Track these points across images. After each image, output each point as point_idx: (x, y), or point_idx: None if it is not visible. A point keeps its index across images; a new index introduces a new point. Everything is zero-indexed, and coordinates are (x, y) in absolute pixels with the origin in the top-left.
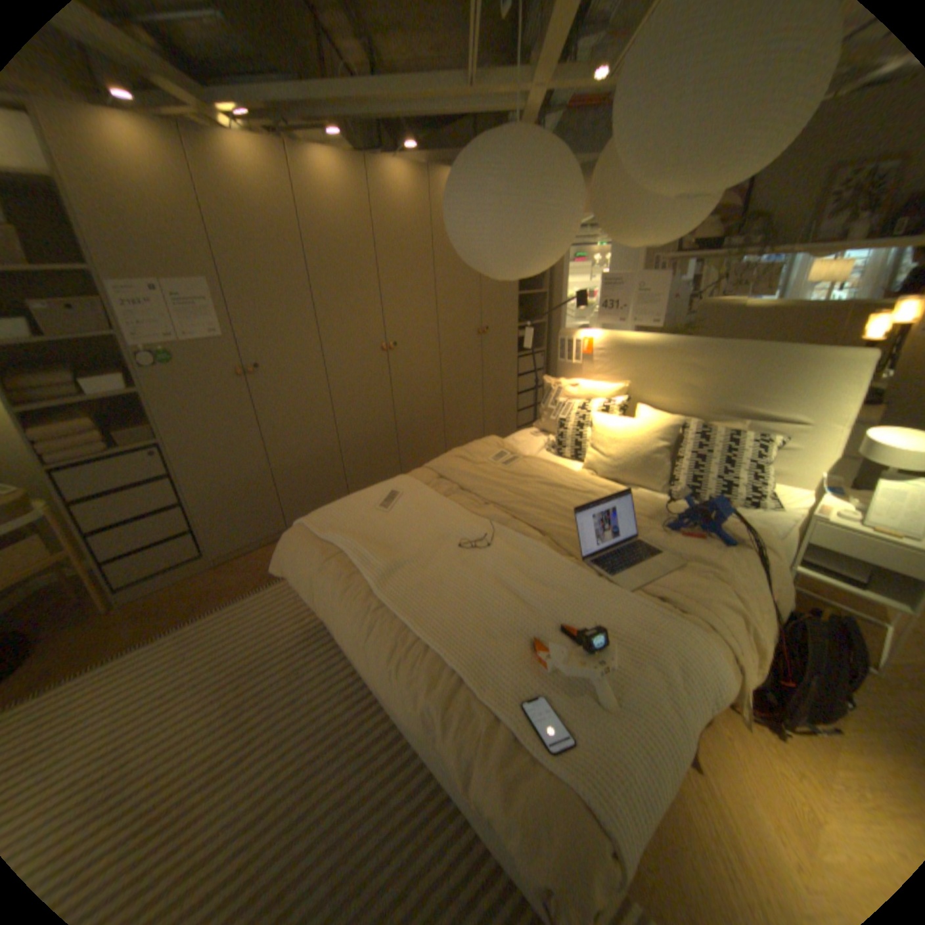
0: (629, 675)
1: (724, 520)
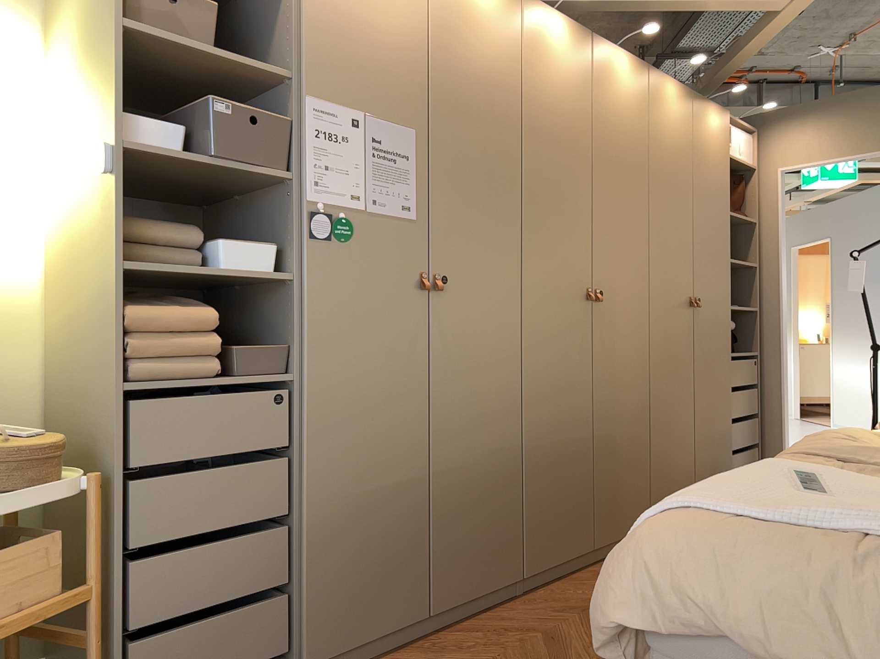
0: None
1: None
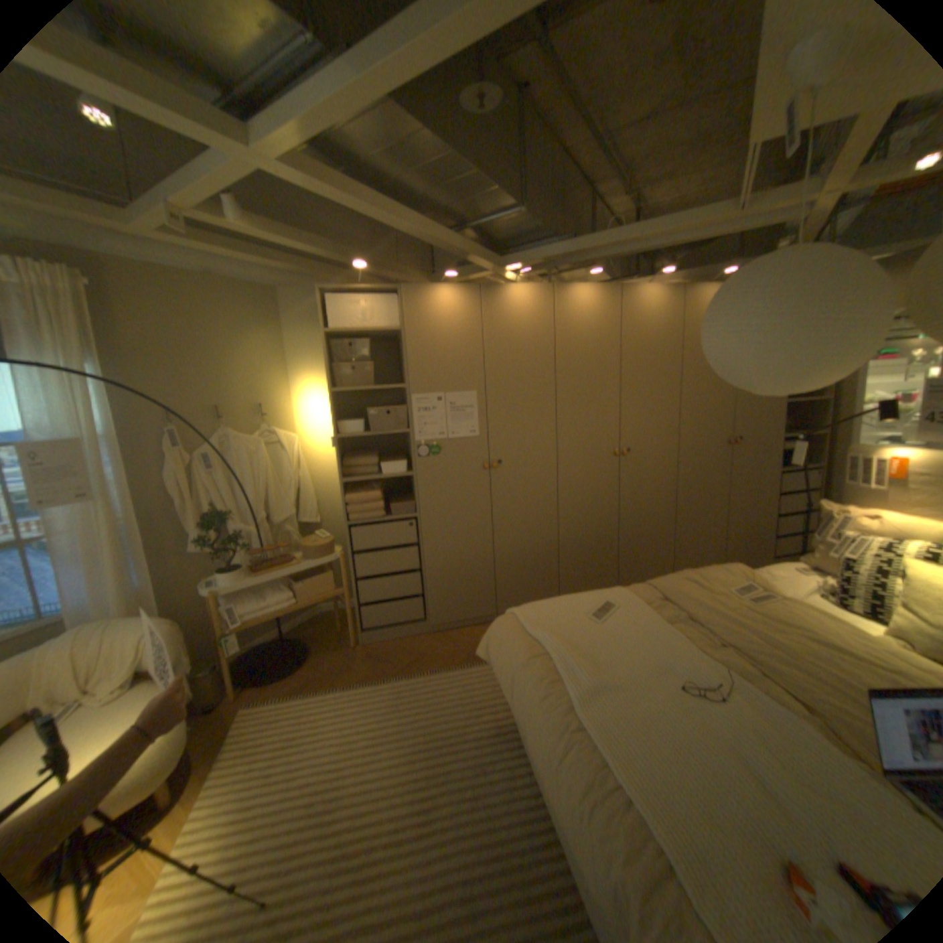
0: None
1: None
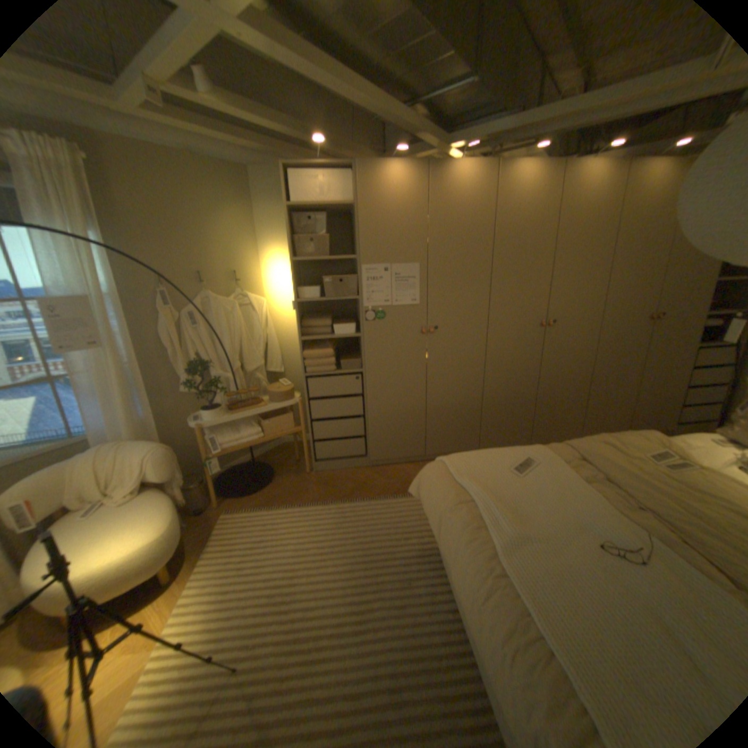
0: None
1: None
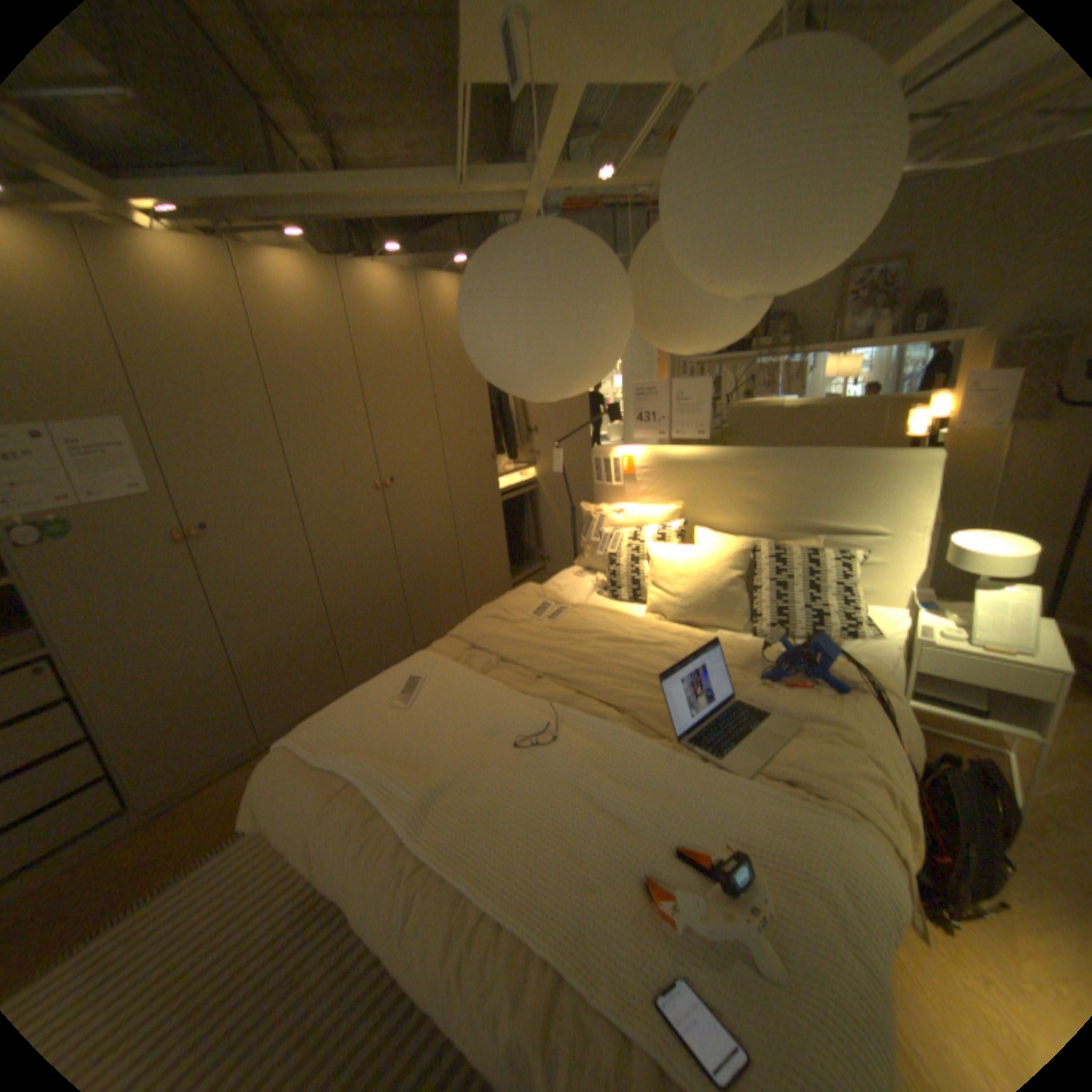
0: (785, 915)
1: (826, 659)
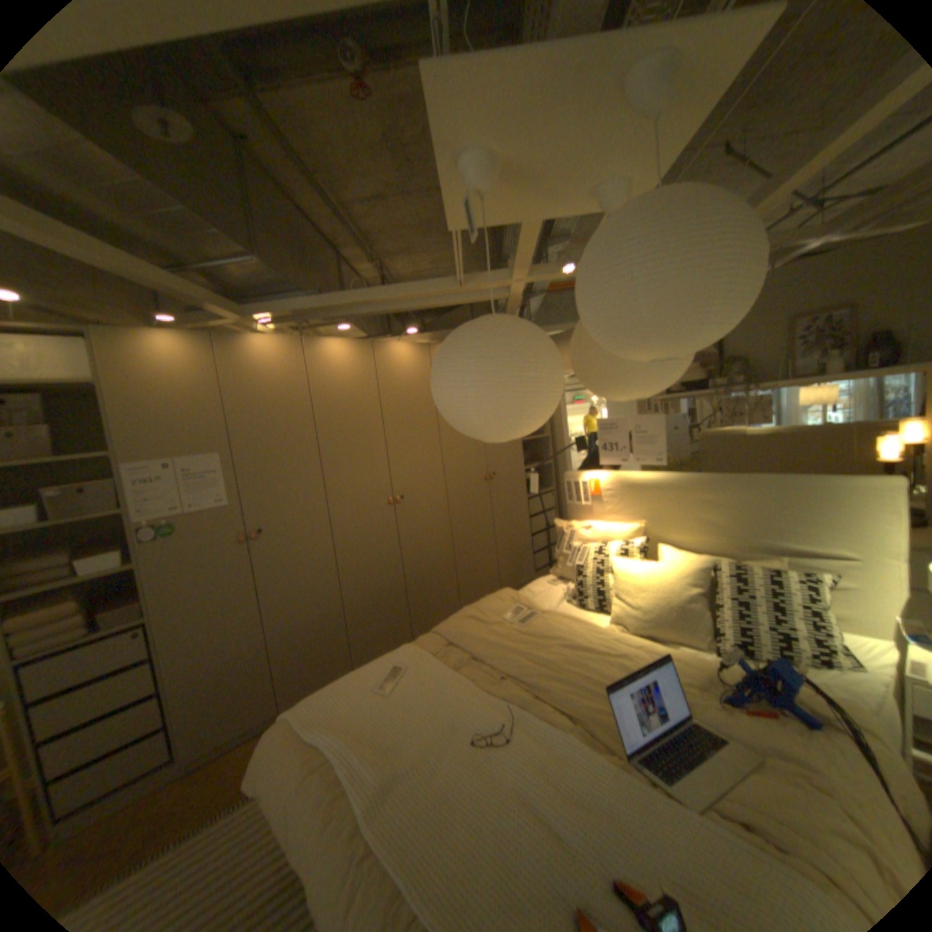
0: None
1: (794, 689)
